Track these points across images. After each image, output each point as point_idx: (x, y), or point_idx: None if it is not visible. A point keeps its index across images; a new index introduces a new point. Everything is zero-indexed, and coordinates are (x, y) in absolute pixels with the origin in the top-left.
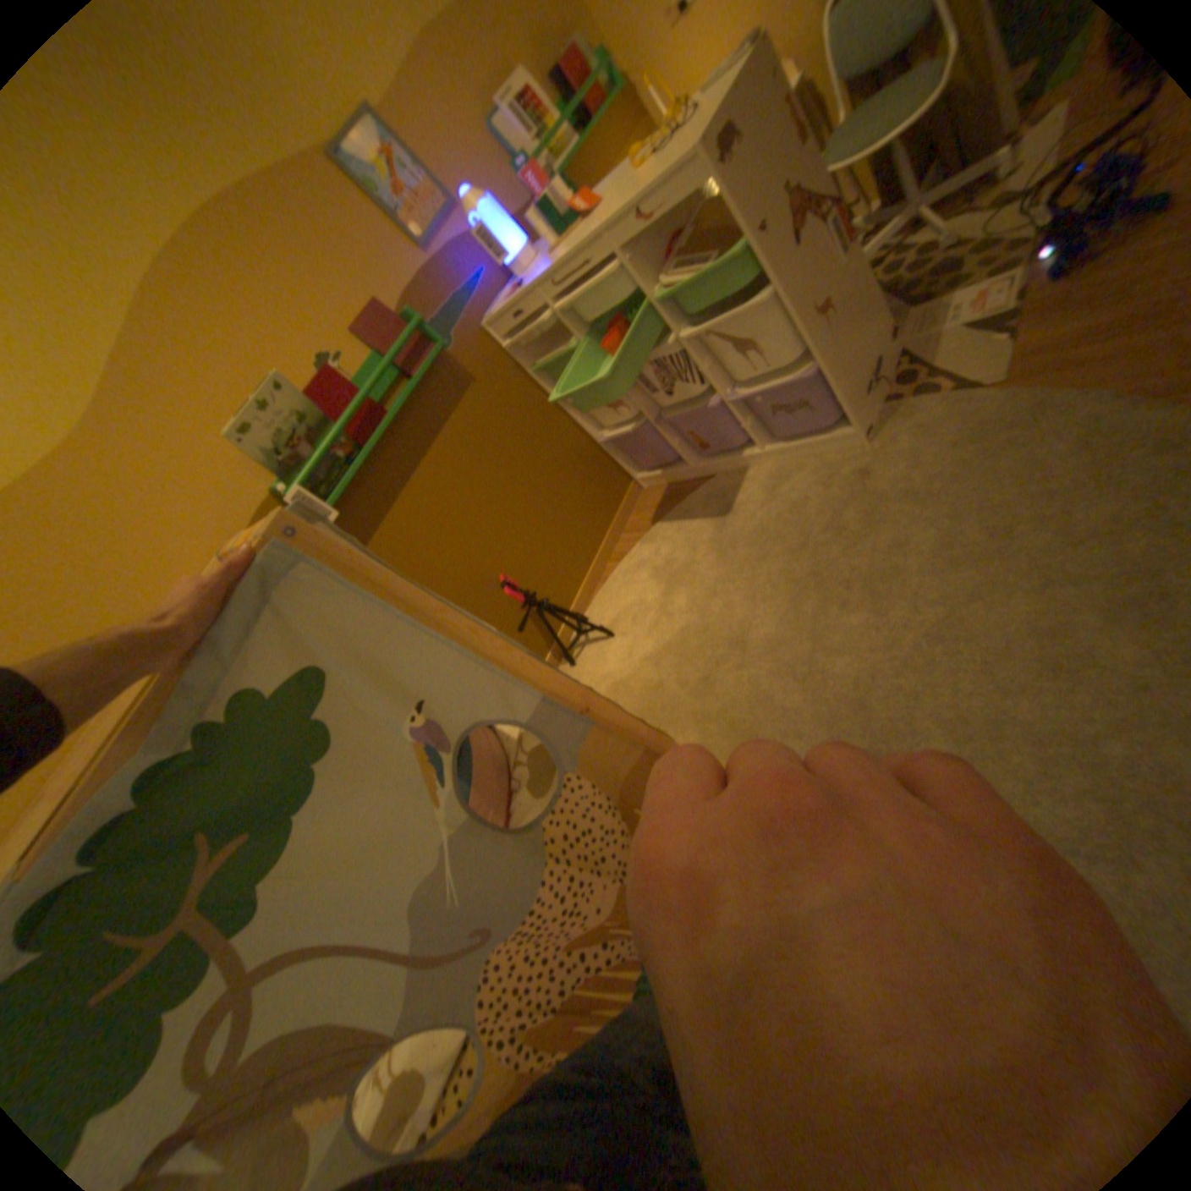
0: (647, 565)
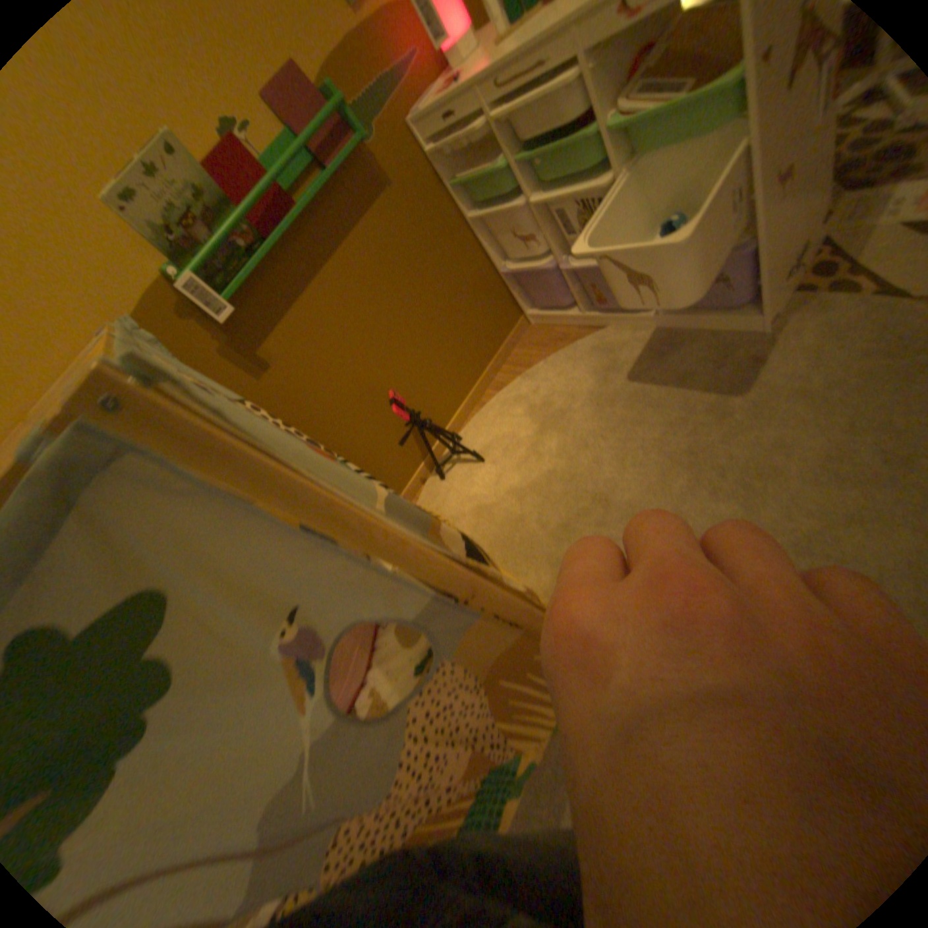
0: (524, 401)
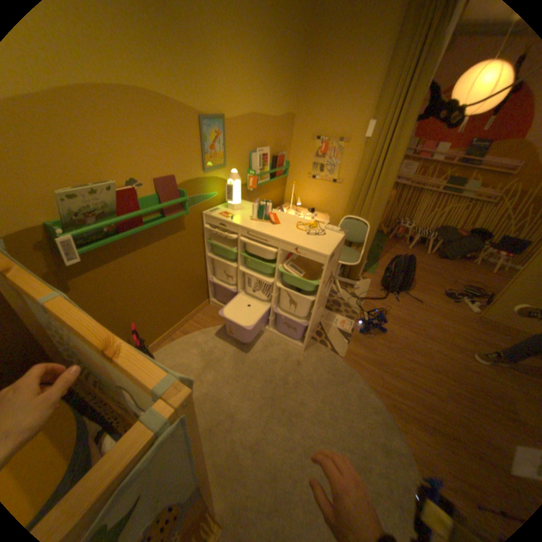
0: (198, 347)
